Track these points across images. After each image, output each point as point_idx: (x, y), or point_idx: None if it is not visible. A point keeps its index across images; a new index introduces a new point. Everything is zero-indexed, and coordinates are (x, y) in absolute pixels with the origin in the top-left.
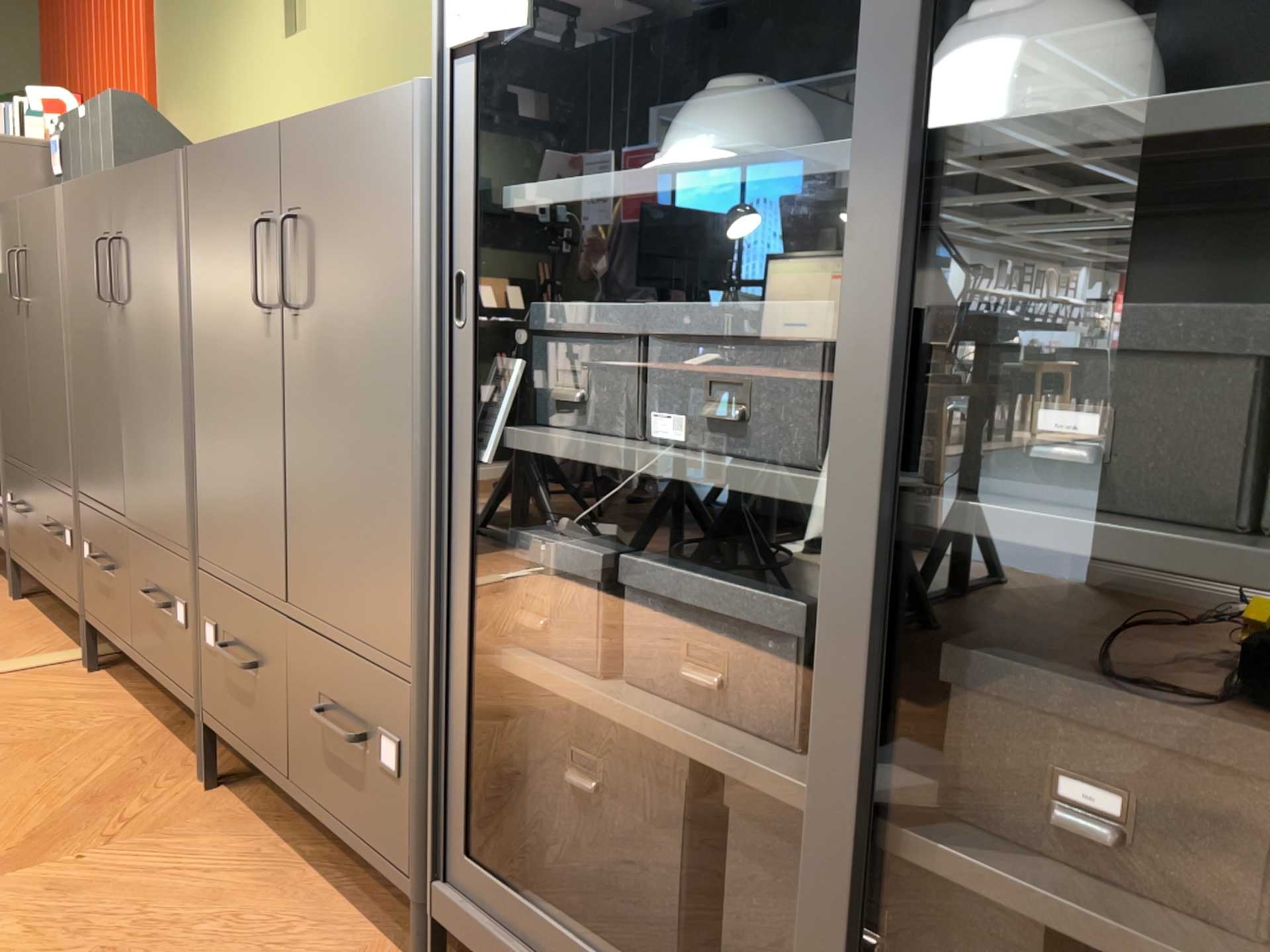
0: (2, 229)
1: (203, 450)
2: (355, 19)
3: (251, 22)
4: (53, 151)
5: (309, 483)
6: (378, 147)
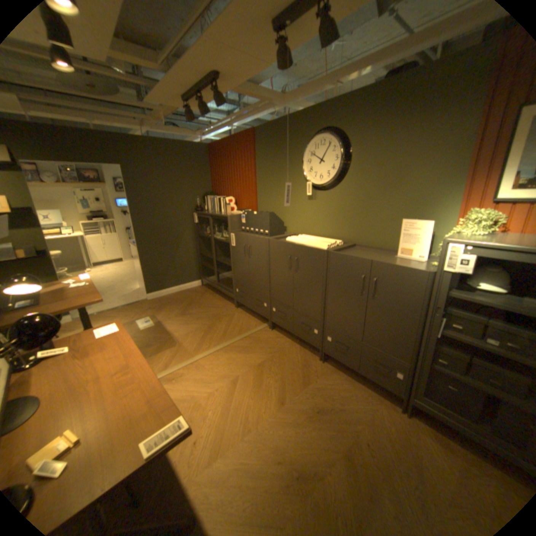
0: (237, 237)
1: (330, 307)
2: (334, 202)
3: (294, 193)
4: (241, 216)
5: (374, 325)
6: (413, 278)
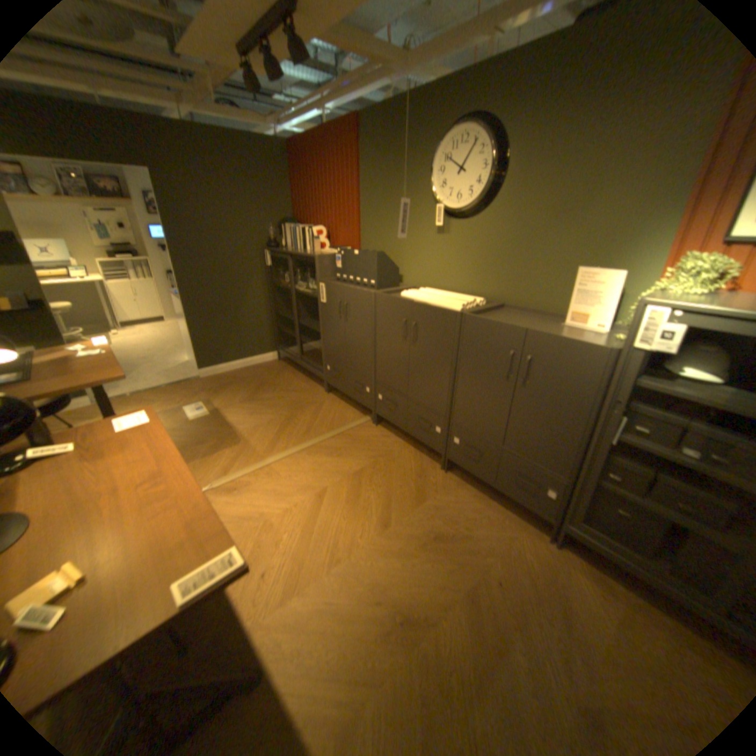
0: (329, 289)
1: (461, 395)
2: (477, 237)
3: (417, 221)
4: (335, 257)
5: (522, 422)
6: (585, 357)
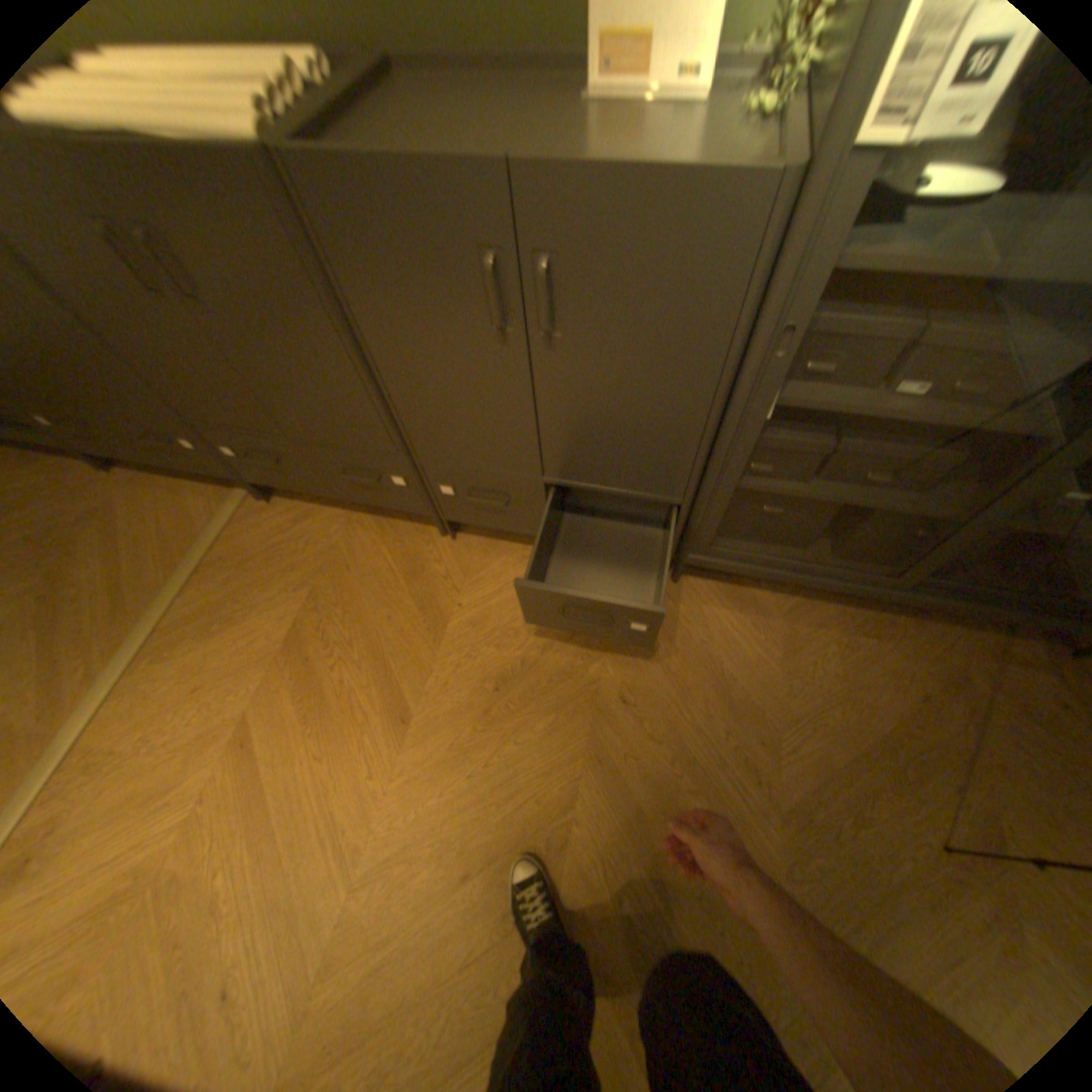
0: None
1: (408, 407)
2: None
3: None
4: None
5: (570, 429)
6: (703, 222)
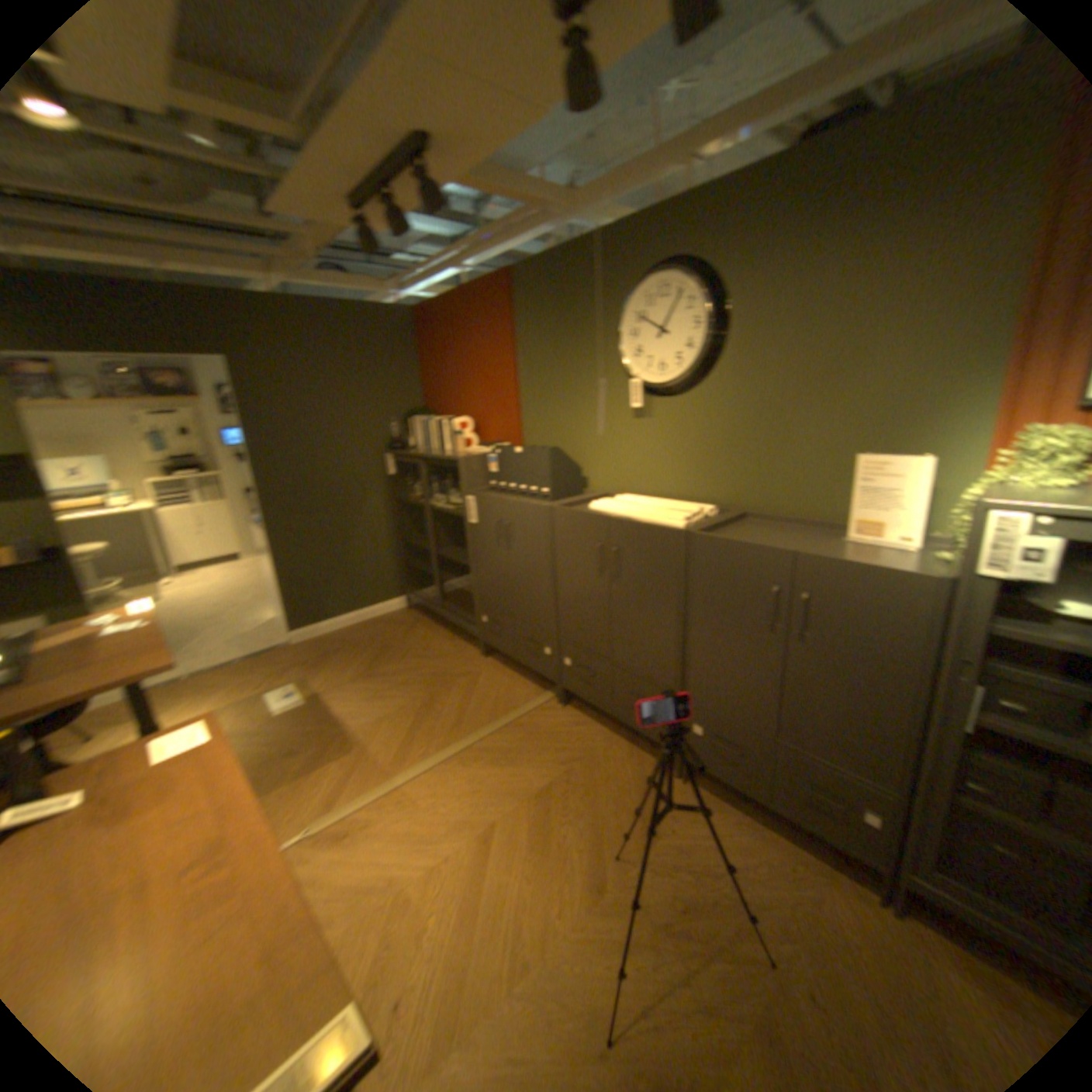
0: (480, 506)
1: (698, 658)
2: (693, 421)
3: (602, 404)
4: (486, 460)
5: (807, 700)
6: (900, 592)
